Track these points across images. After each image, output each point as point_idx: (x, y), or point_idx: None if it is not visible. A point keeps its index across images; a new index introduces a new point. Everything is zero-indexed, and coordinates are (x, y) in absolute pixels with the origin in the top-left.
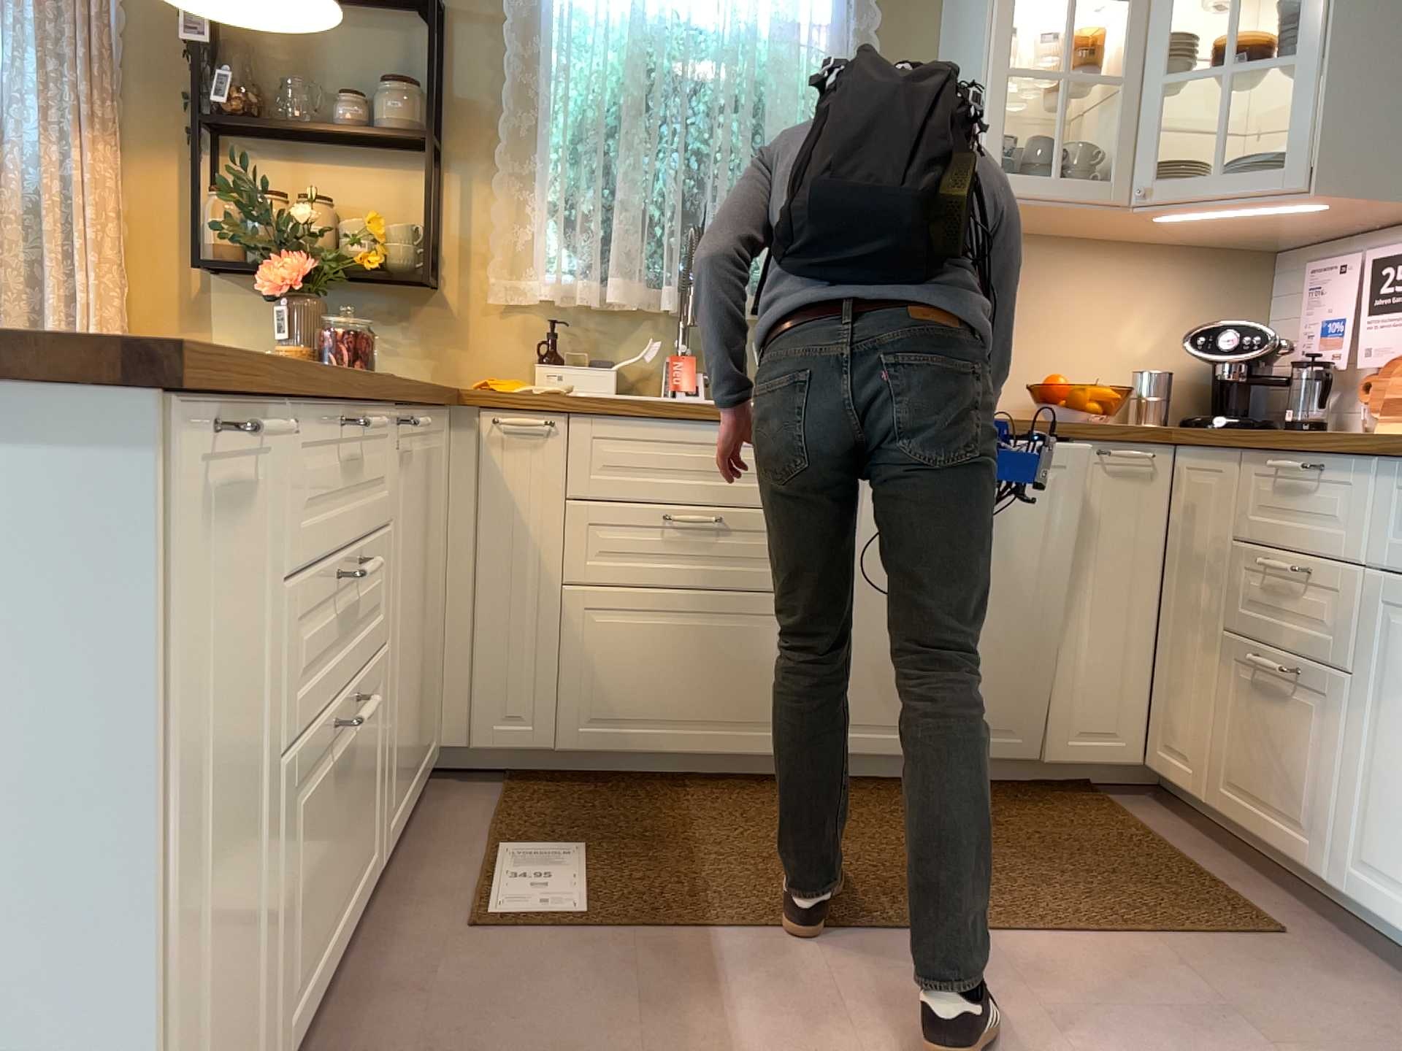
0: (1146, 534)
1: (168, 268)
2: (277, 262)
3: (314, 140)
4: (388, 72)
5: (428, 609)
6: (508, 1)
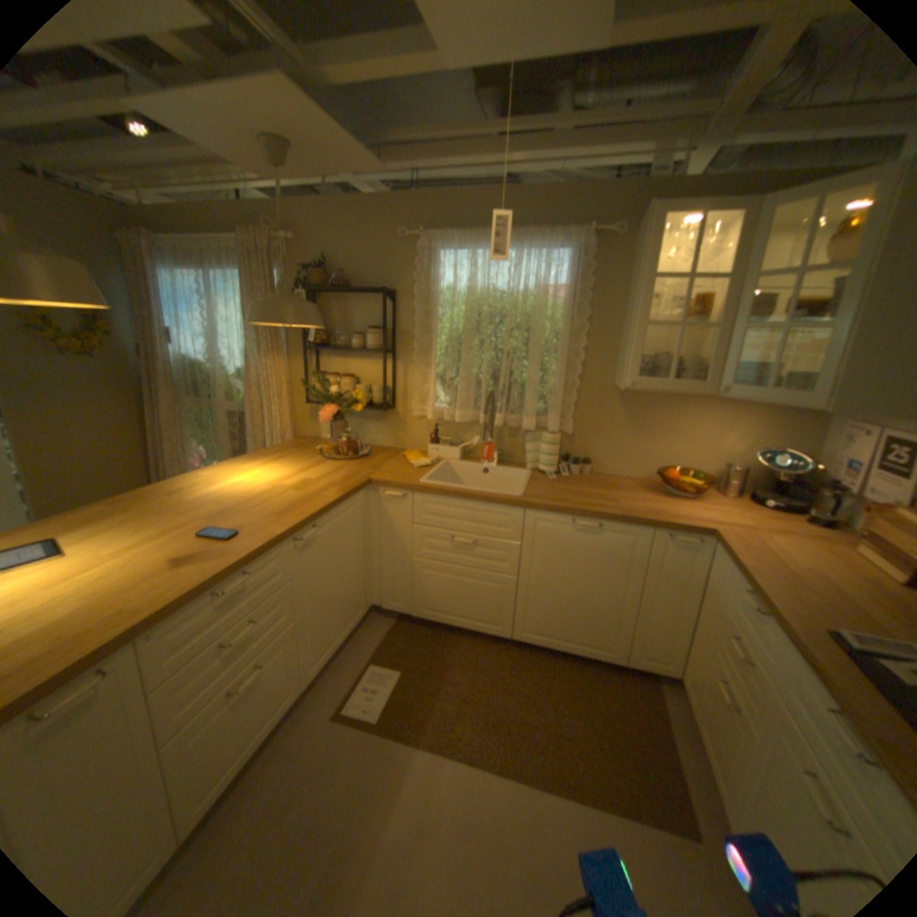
0: (695, 578)
1: (304, 399)
2: (326, 407)
3: (348, 350)
4: (374, 320)
5: (350, 573)
6: (415, 289)
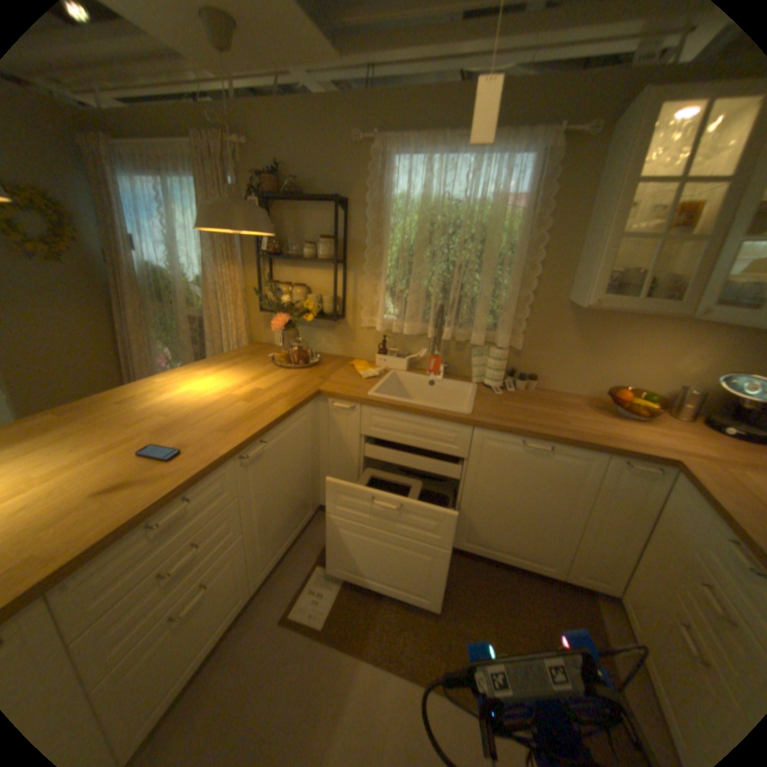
0: (649, 507)
1: (258, 306)
2: (278, 316)
3: (300, 259)
4: (325, 229)
5: (298, 480)
6: (368, 196)
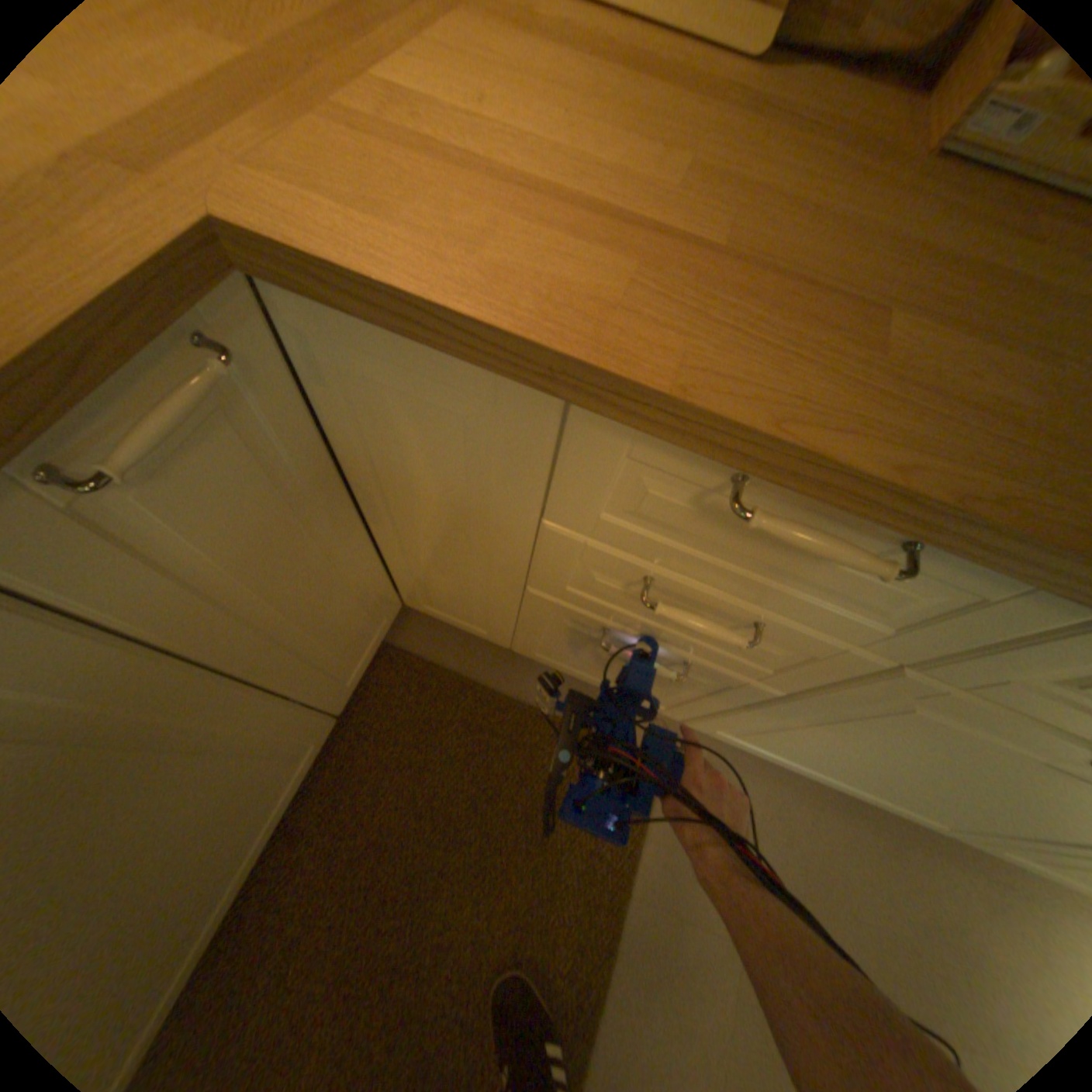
0: (293, 477)
1: None
2: None
3: None
4: None
5: None
6: None
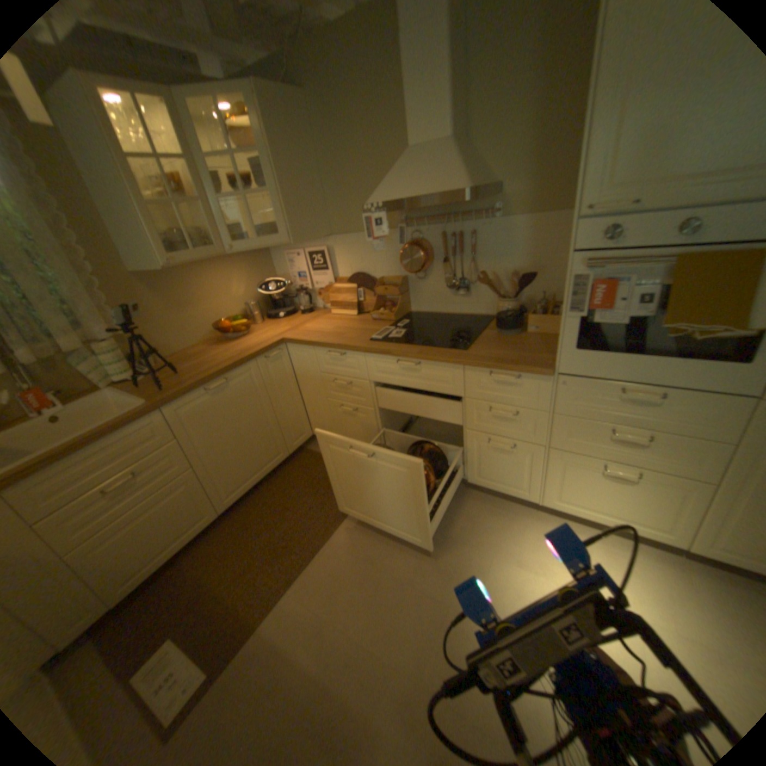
0: (287, 375)
1: None
2: None
3: None
4: None
5: None
6: None
